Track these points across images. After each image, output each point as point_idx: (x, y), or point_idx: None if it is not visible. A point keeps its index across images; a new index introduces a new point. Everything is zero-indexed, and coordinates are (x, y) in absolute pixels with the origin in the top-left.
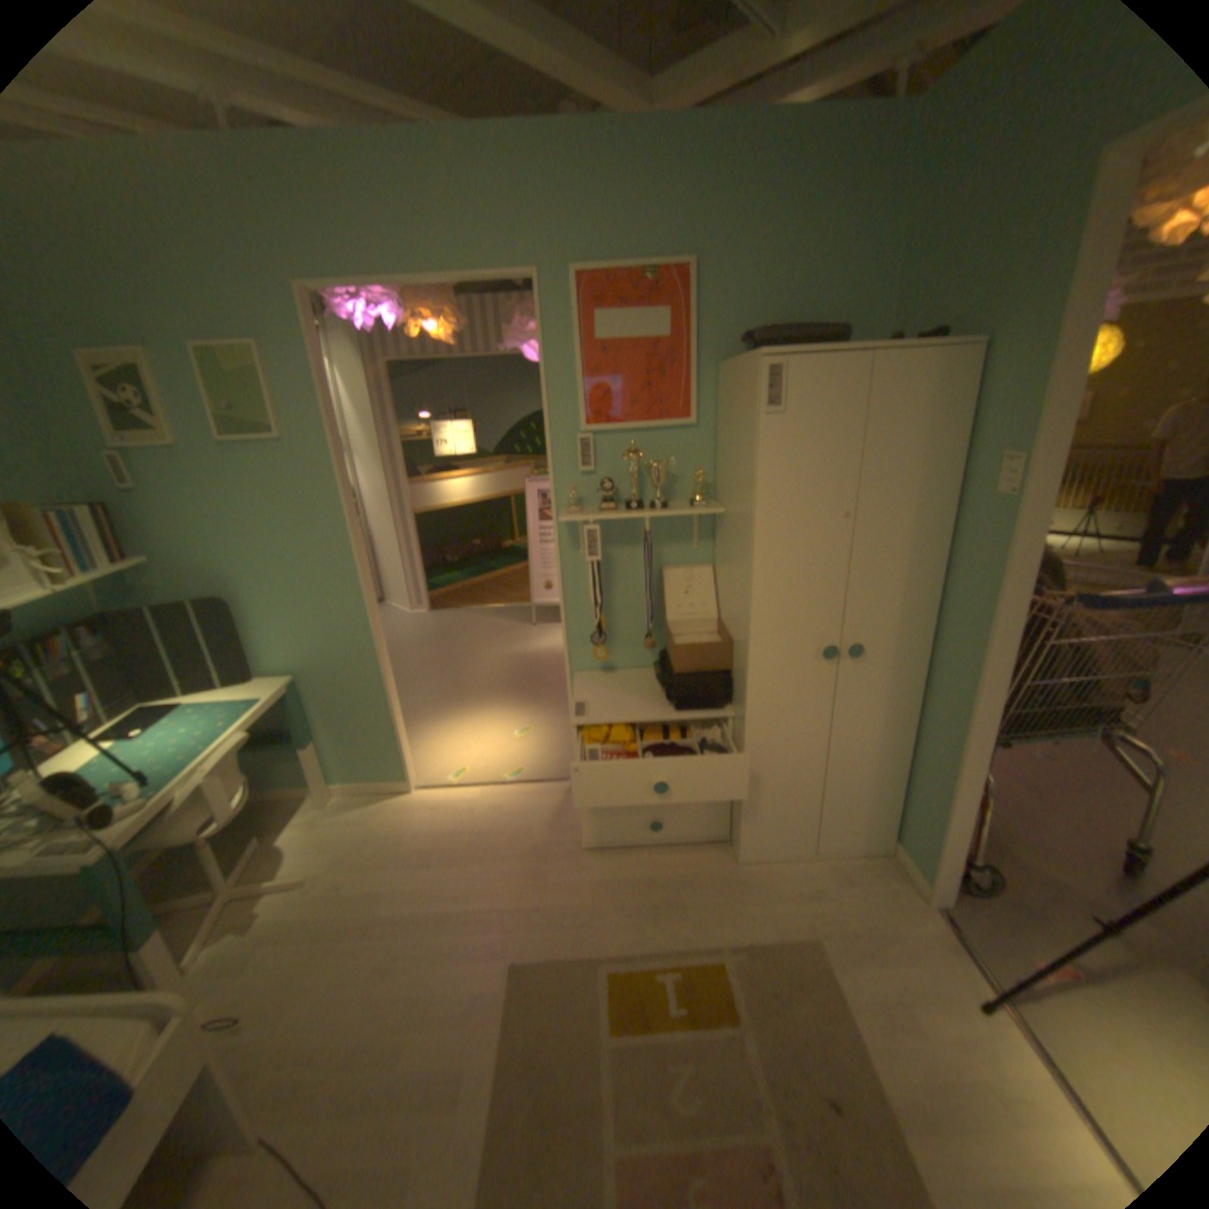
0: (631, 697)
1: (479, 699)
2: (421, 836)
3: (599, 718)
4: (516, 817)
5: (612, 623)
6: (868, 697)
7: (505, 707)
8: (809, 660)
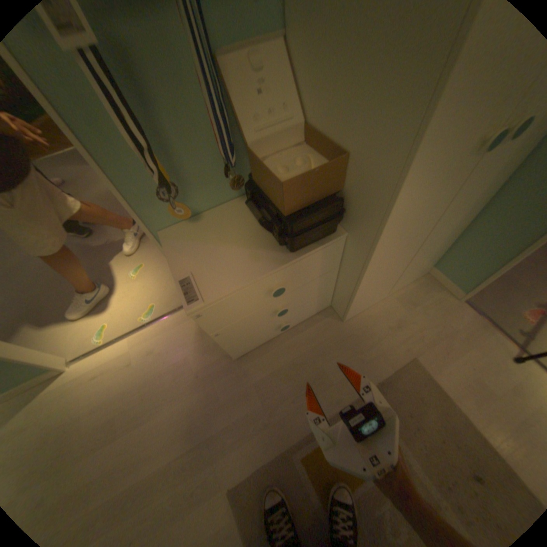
0: (235, 248)
1: (83, 252)
2: (94, 411)
3: (215, 294)
4: (168, 354)
5: (175, 163)
6: (485, 179)
7: (110, 252)
8: (465, 156)
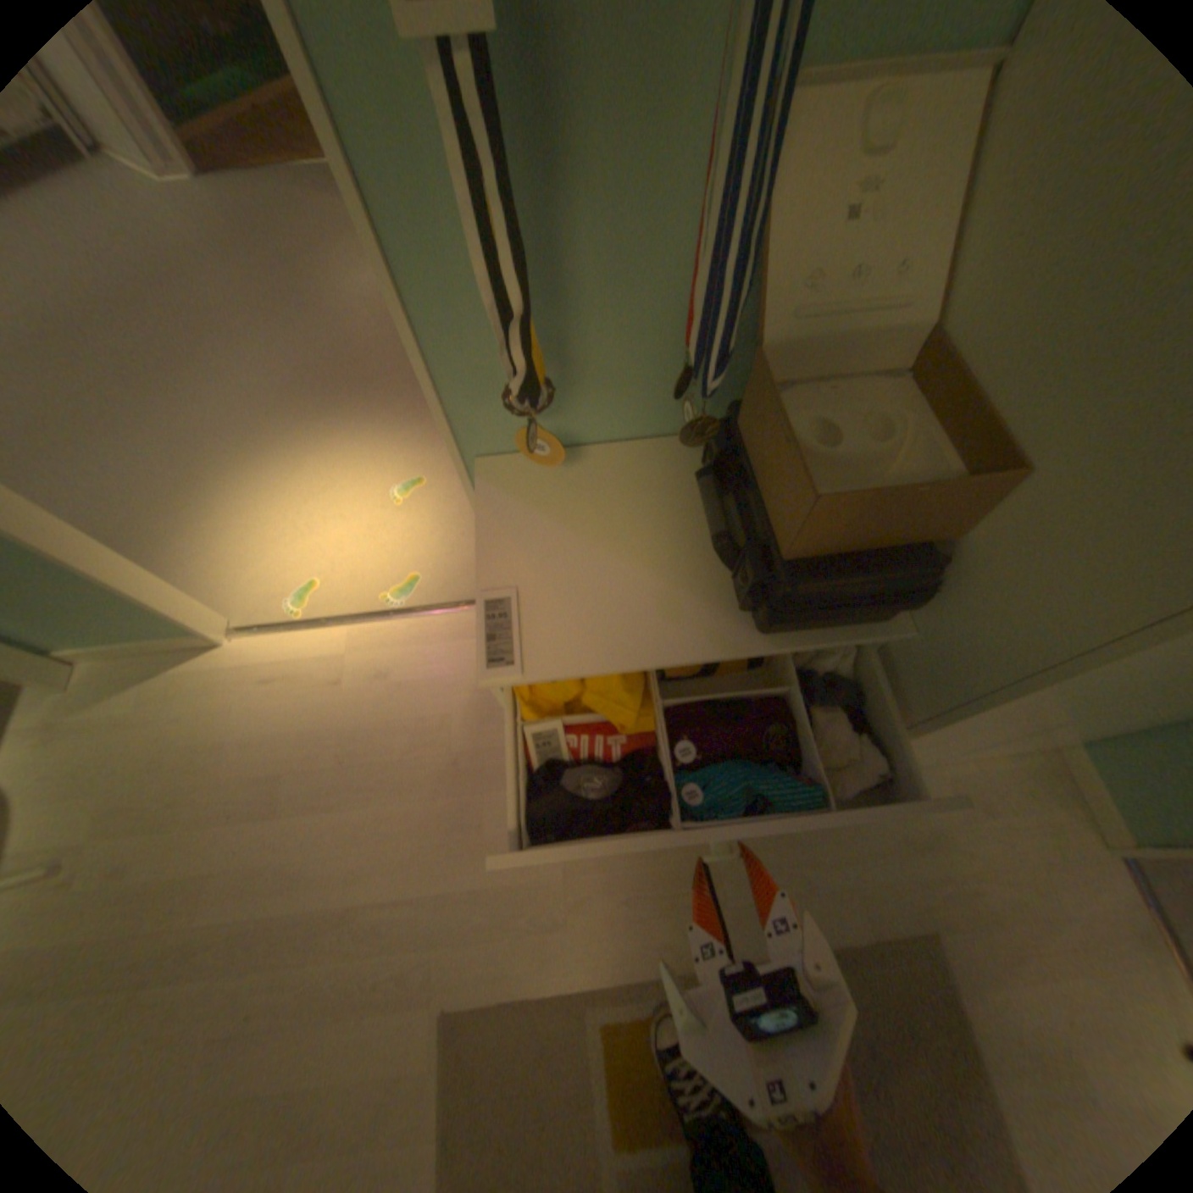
0: (633, 568)
1: (318, 409)
2: (251, 747)
3: (555, 666)
4: (416, 694)
5: (571, 326)
6: None
7: (368, 428)
8: None
